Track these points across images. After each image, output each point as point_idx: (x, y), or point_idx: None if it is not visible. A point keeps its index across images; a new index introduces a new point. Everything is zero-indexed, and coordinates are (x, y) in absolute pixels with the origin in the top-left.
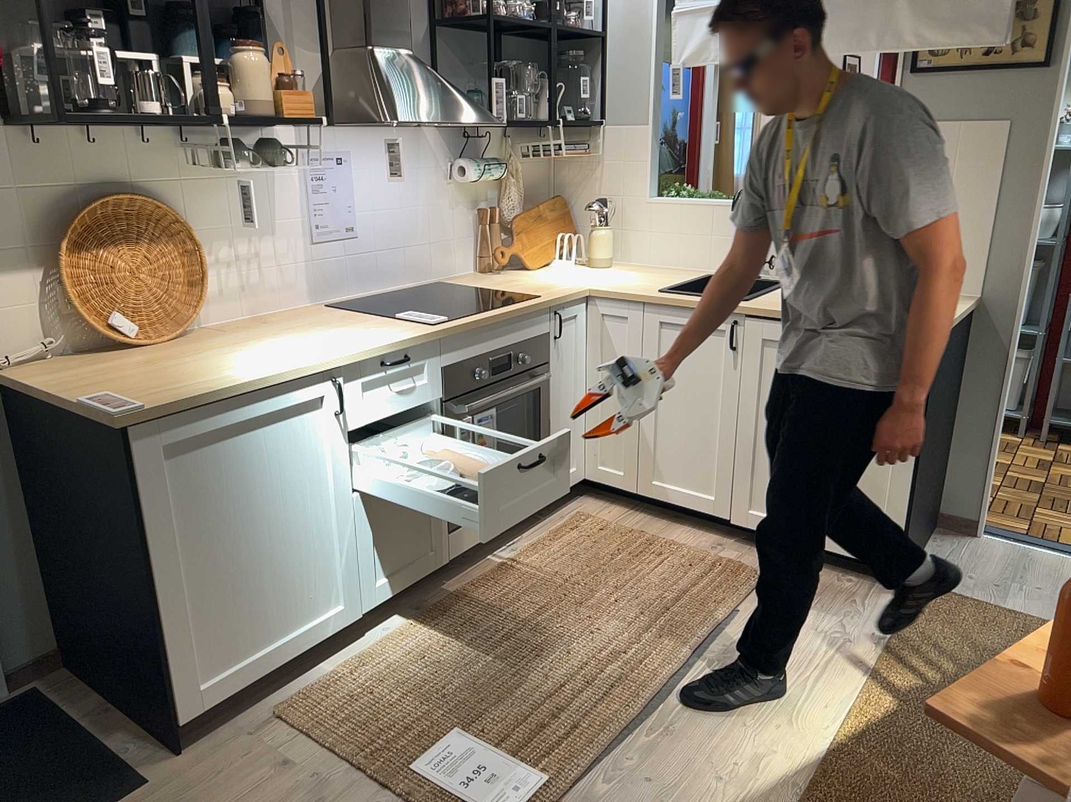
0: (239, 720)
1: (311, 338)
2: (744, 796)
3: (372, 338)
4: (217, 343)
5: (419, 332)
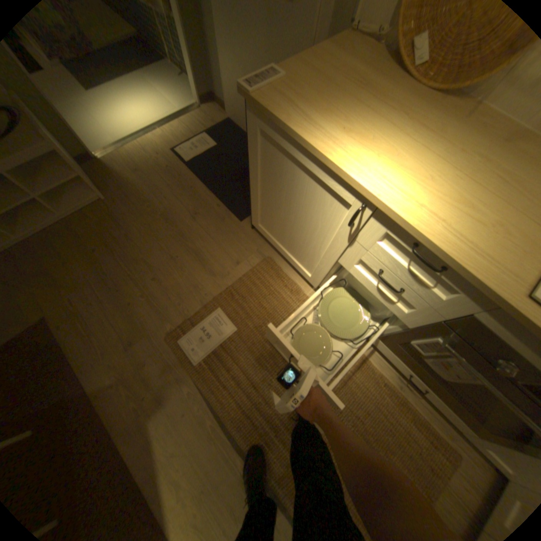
0: (267, 245)
1: (453, 176)
2: (158, 465)
3: (457, 226)
4: (432, 113)
5: (494, 279)
